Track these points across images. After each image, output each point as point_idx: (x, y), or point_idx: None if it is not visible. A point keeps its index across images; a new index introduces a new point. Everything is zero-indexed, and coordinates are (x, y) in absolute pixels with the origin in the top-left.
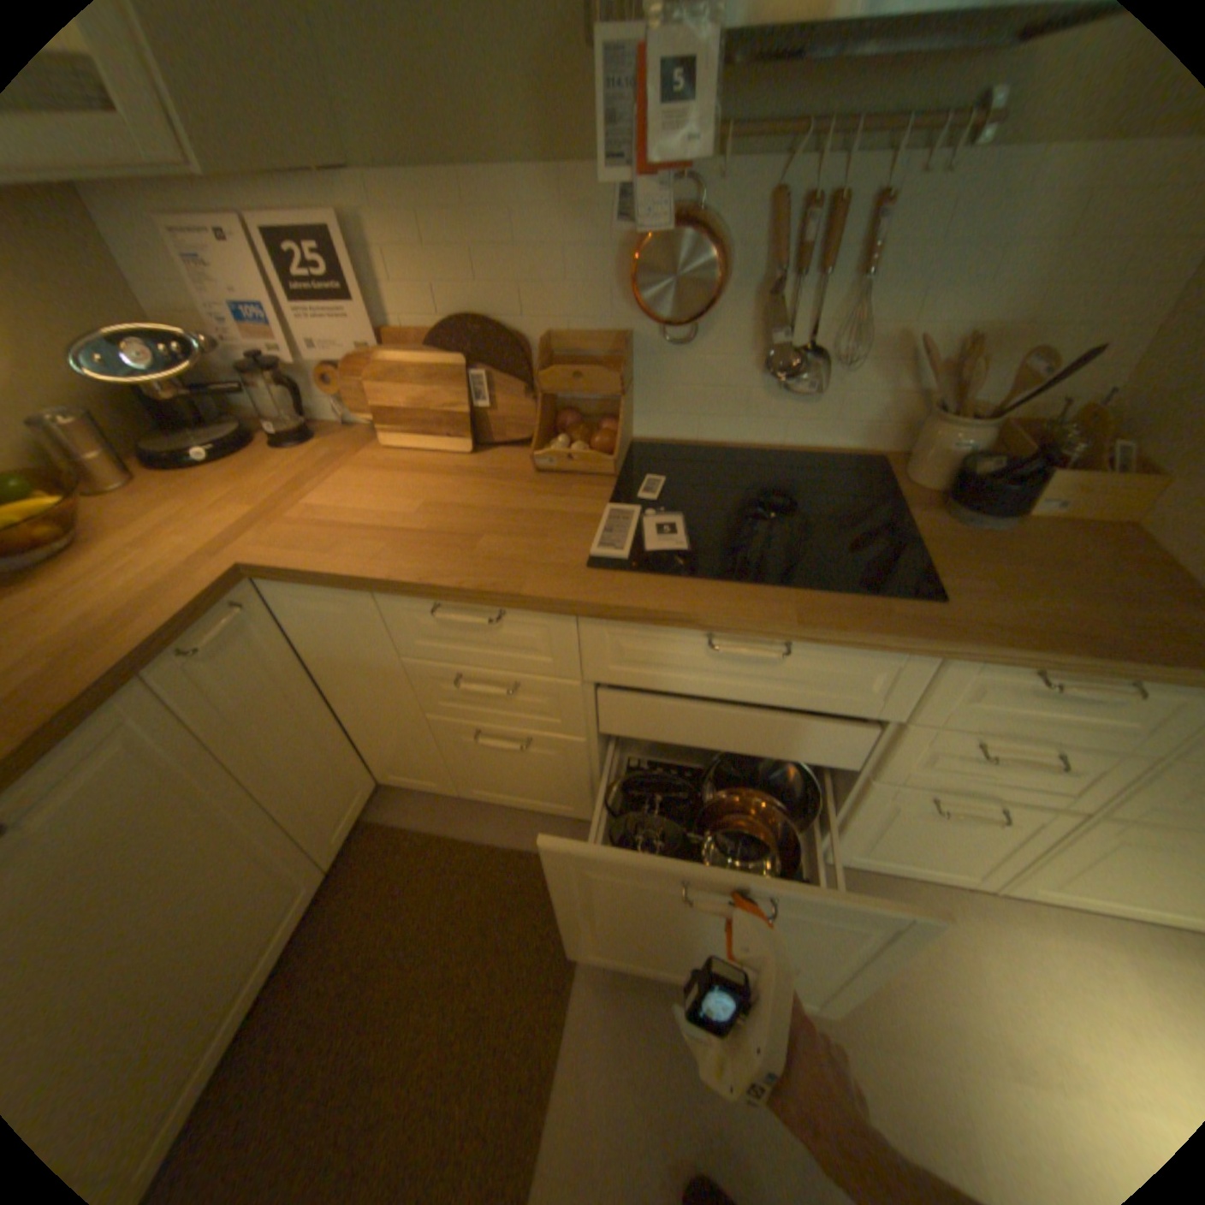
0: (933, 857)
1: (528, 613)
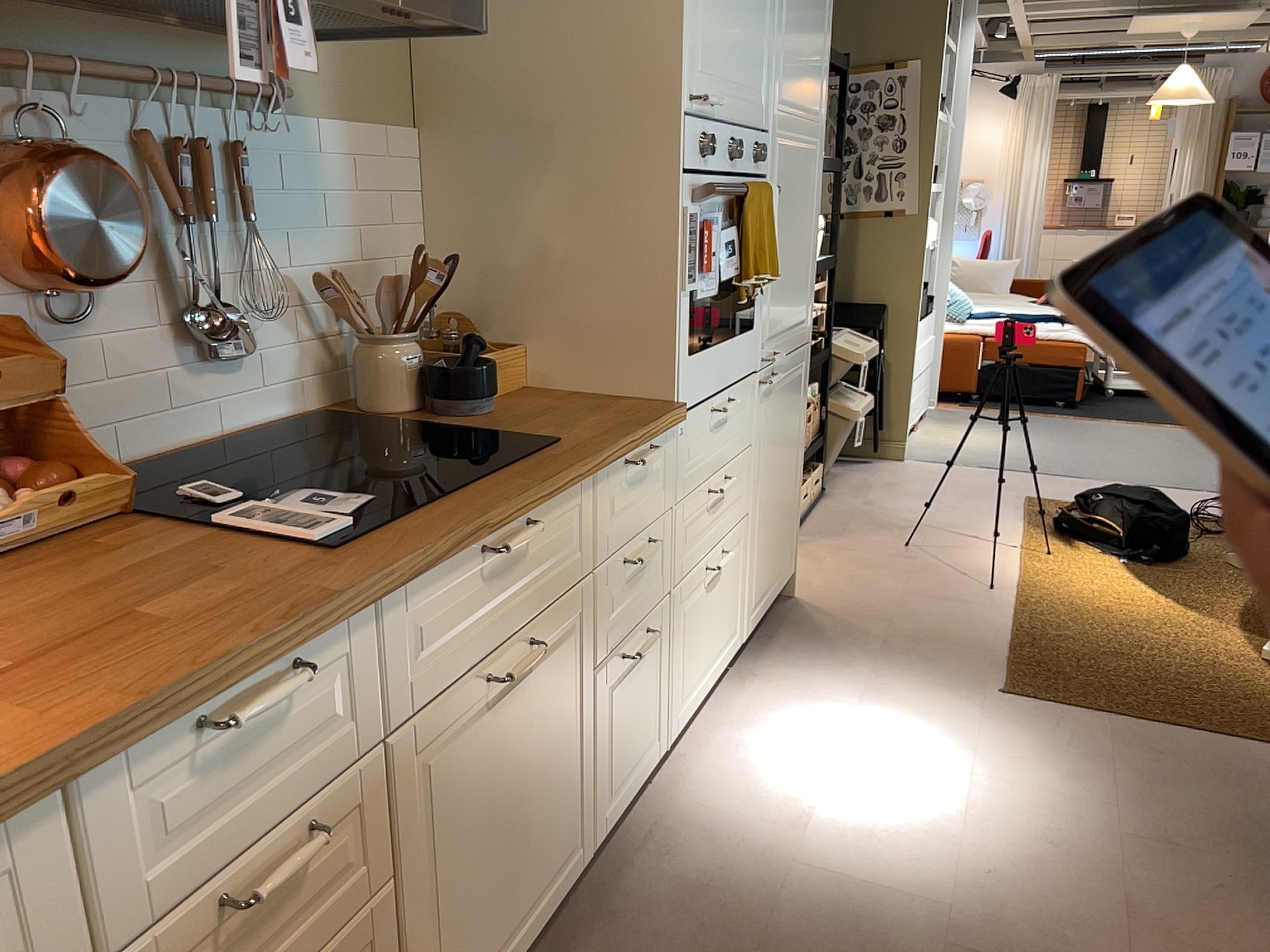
0: (635, 744)
1: (318, 651)
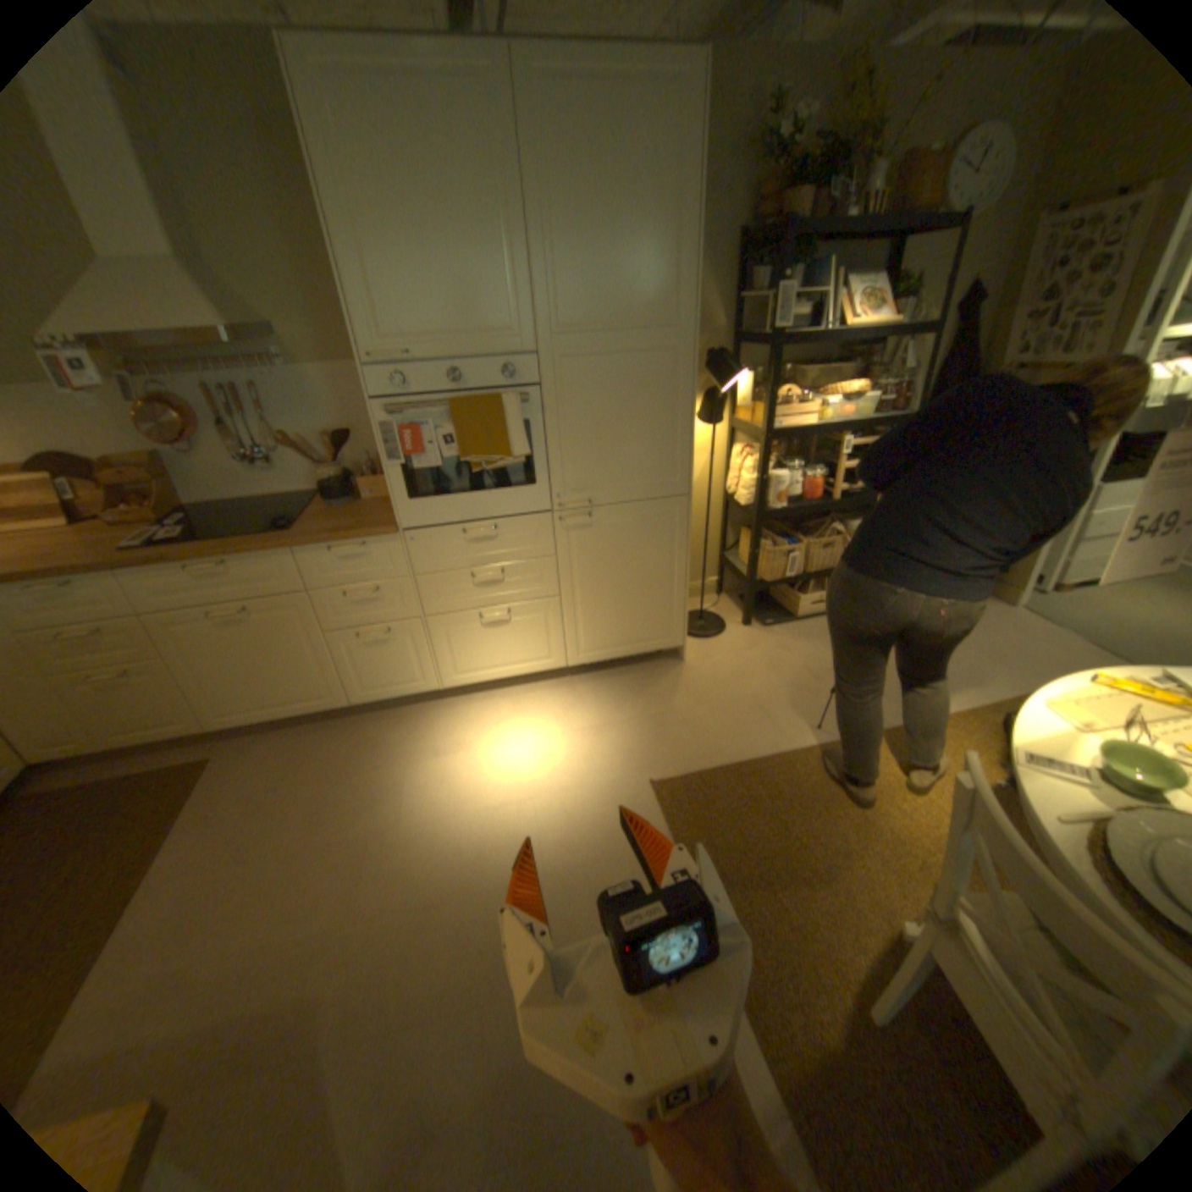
0: (389, 676)
1: (84, 581)
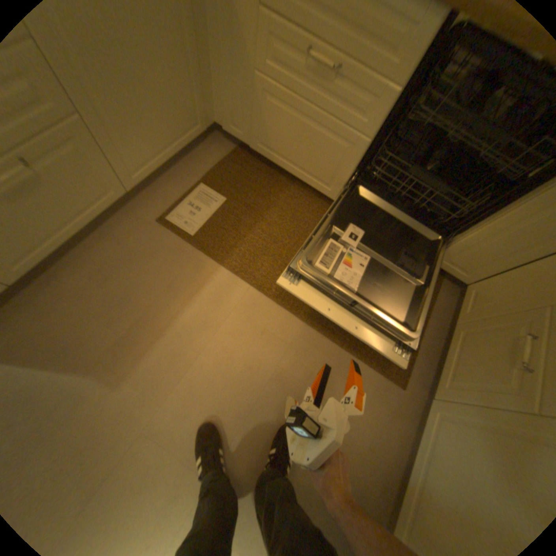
0: None
1: None
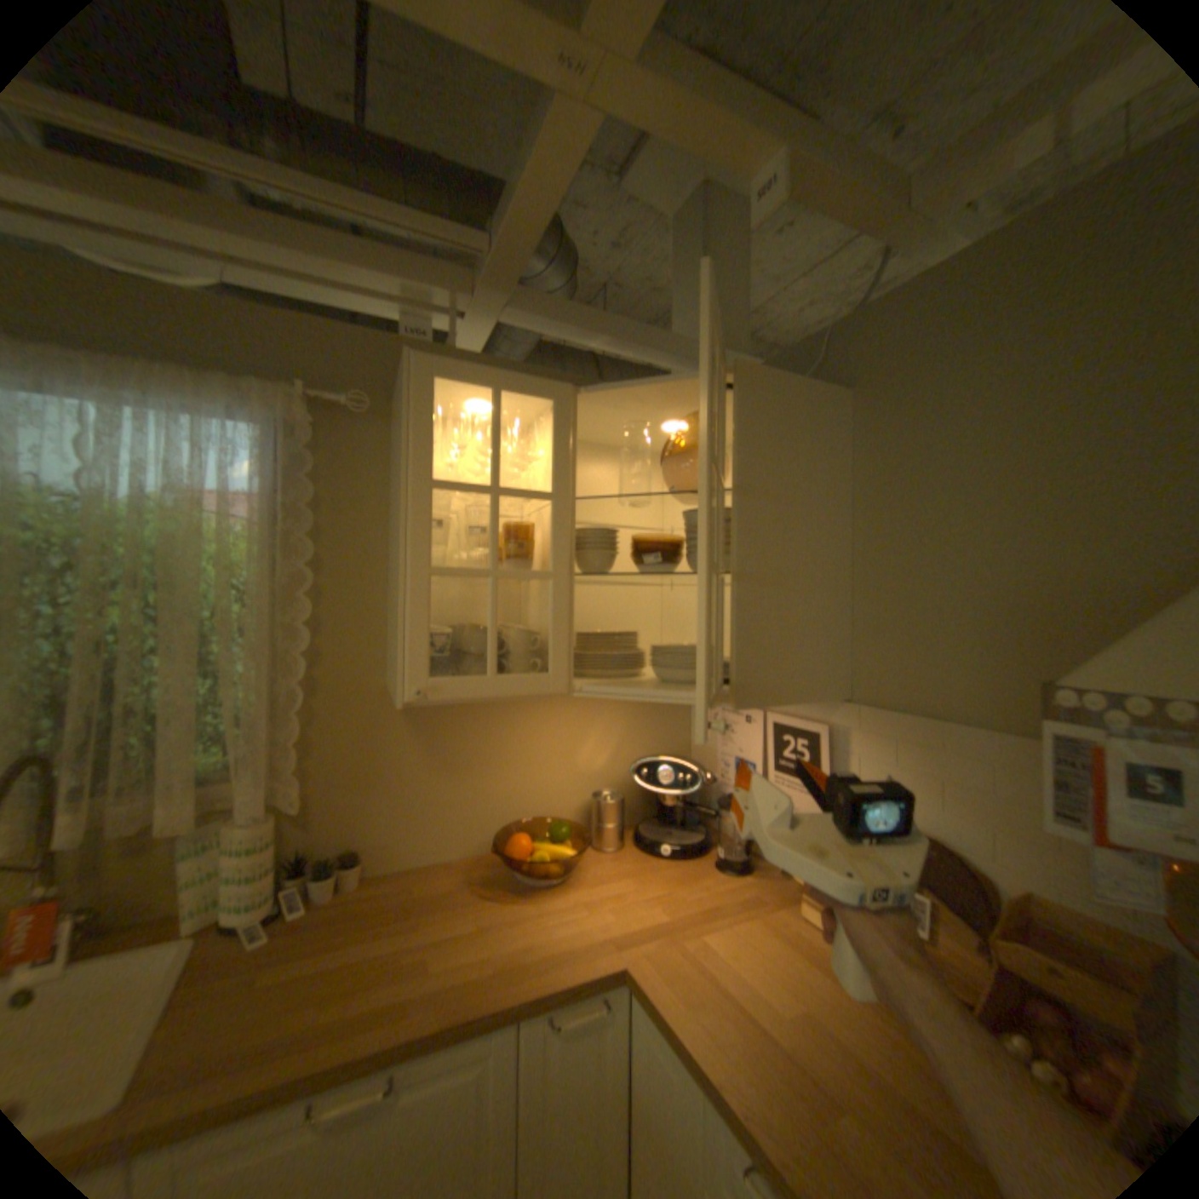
0: None
1: None
